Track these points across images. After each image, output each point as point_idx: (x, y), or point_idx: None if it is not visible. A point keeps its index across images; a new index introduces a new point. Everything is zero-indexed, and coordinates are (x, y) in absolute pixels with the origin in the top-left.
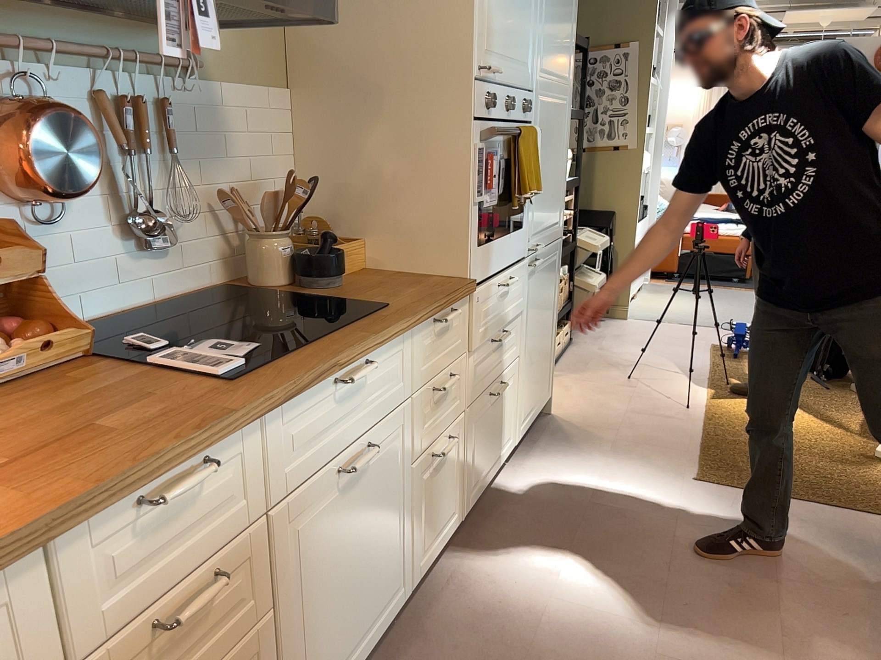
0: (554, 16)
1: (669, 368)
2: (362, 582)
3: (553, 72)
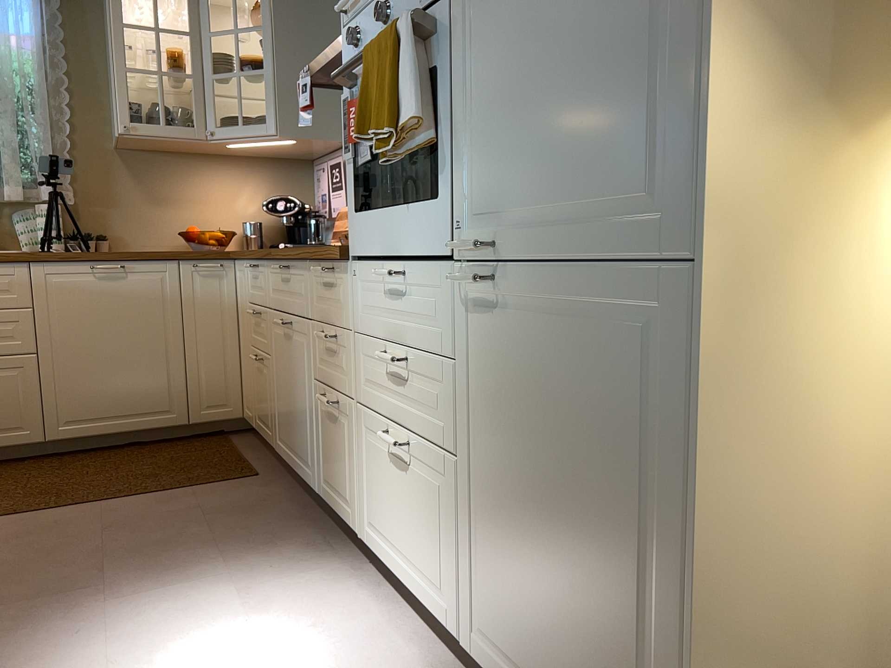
0: None
1: None
2: (293, 414)
3: None
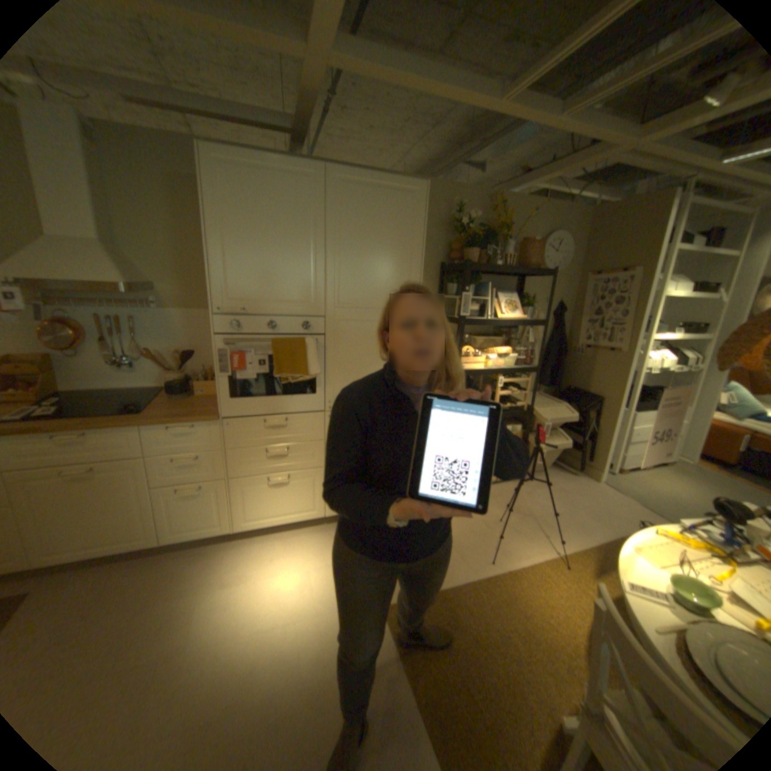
0: (360, 269)
1: (548, 533)
2: (96, 524)
3: (364, 303)
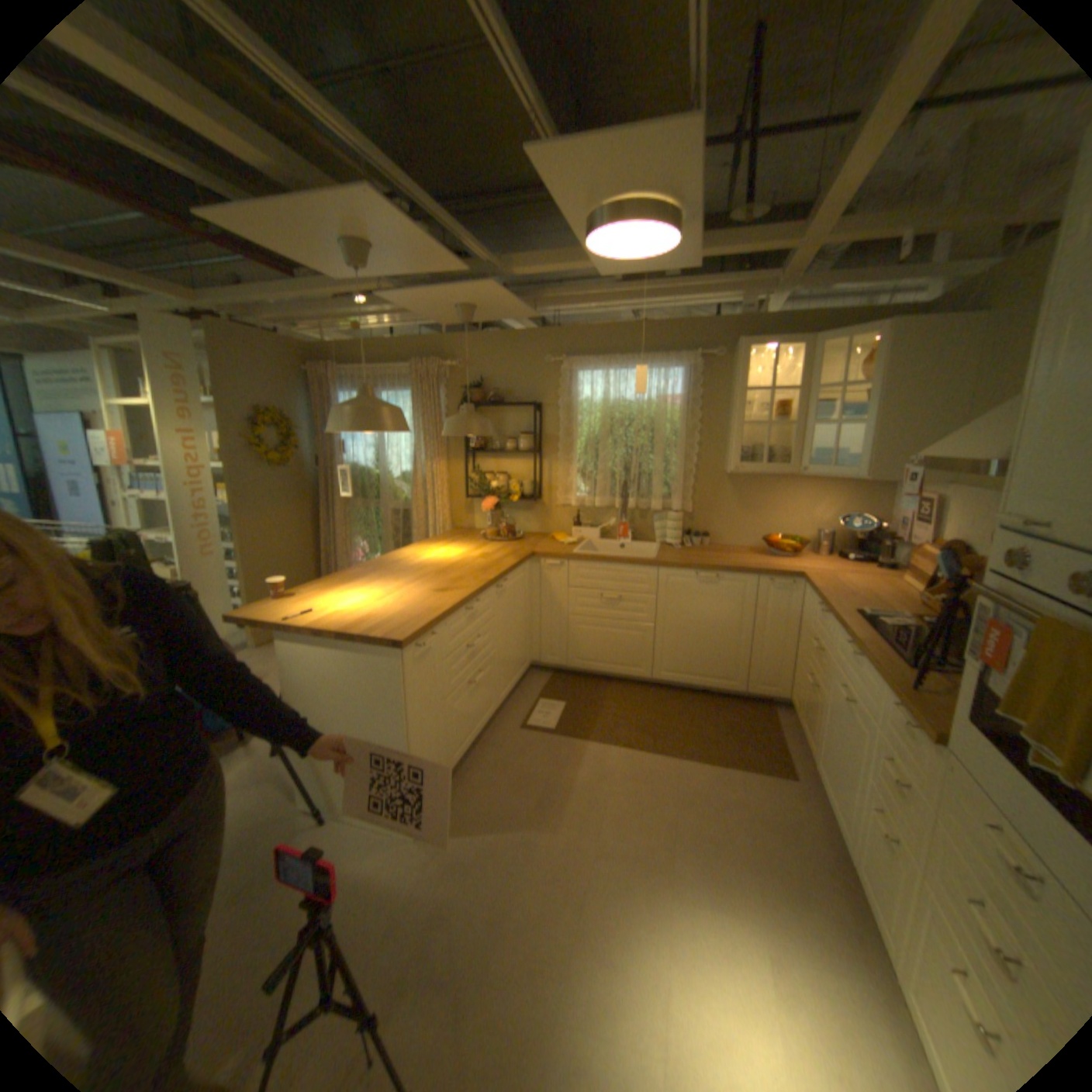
0: None
1: None
2: (841, 771)
3: None
